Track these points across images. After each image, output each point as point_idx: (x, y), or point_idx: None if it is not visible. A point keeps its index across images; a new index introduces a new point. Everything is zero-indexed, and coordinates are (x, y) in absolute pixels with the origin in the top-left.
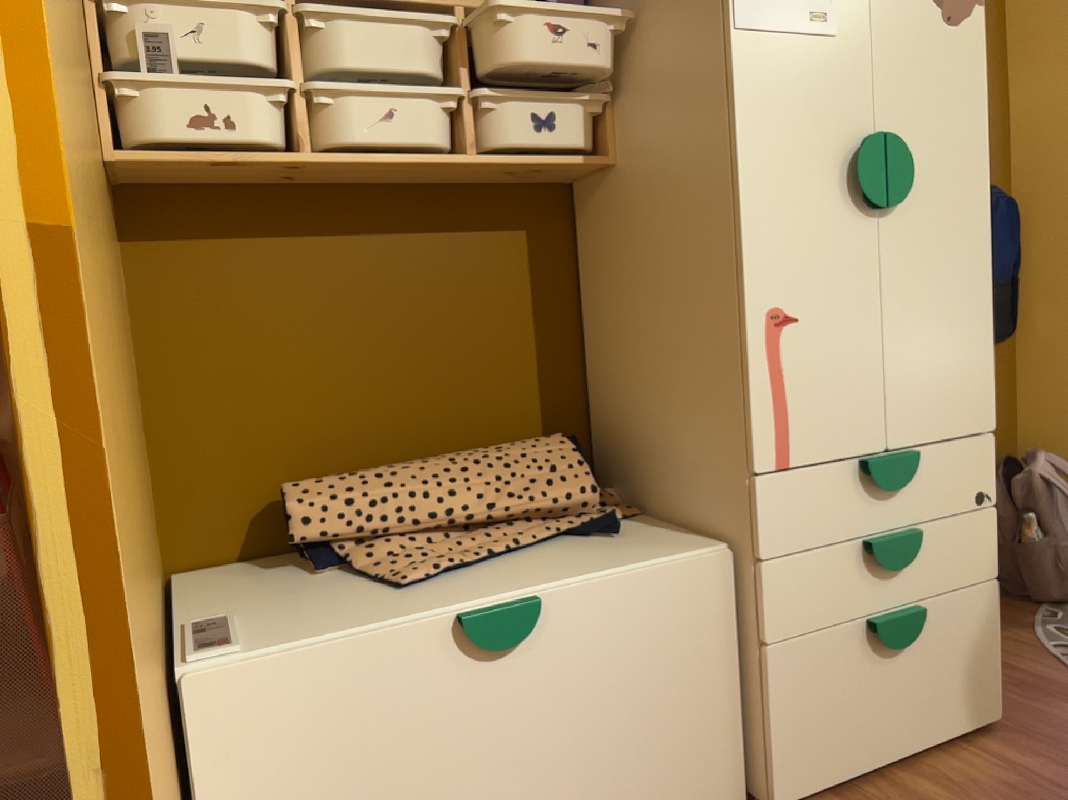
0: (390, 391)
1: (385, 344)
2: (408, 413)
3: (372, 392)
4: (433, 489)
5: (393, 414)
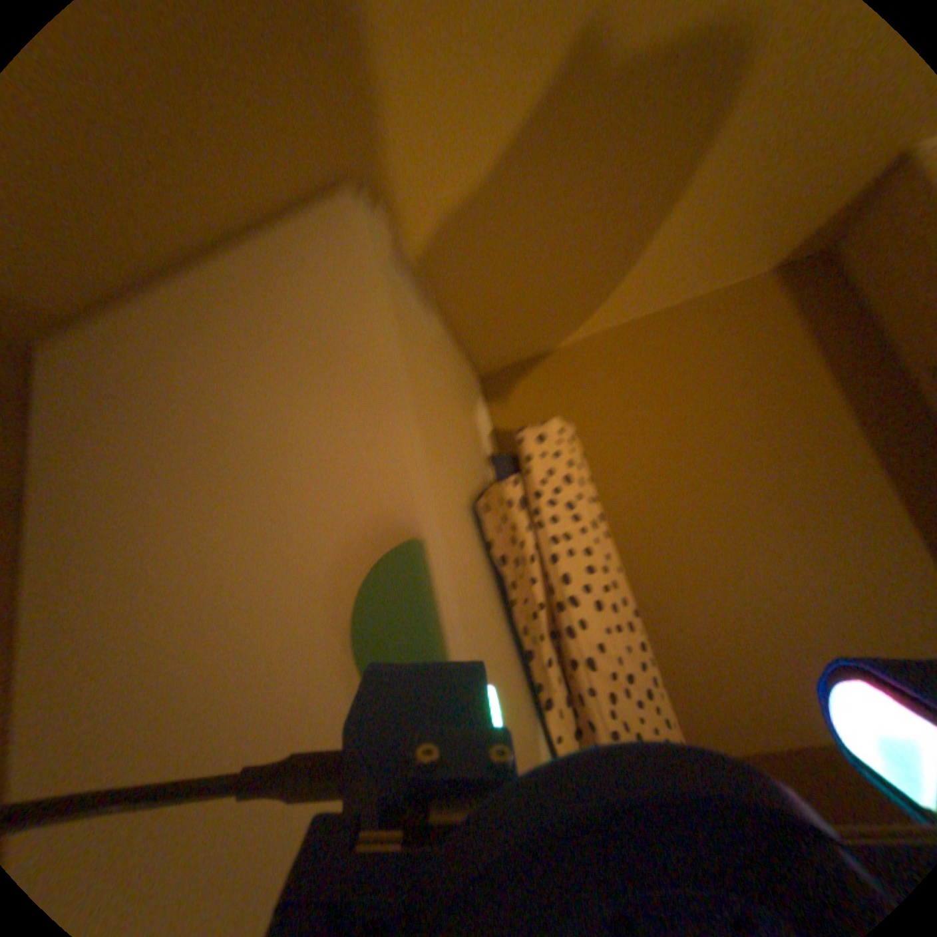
0: (689, 545)
1: (746, 531)
2: (667, 569)
3: (681, 525)
4: (598, 584)
5: (661, 552)
